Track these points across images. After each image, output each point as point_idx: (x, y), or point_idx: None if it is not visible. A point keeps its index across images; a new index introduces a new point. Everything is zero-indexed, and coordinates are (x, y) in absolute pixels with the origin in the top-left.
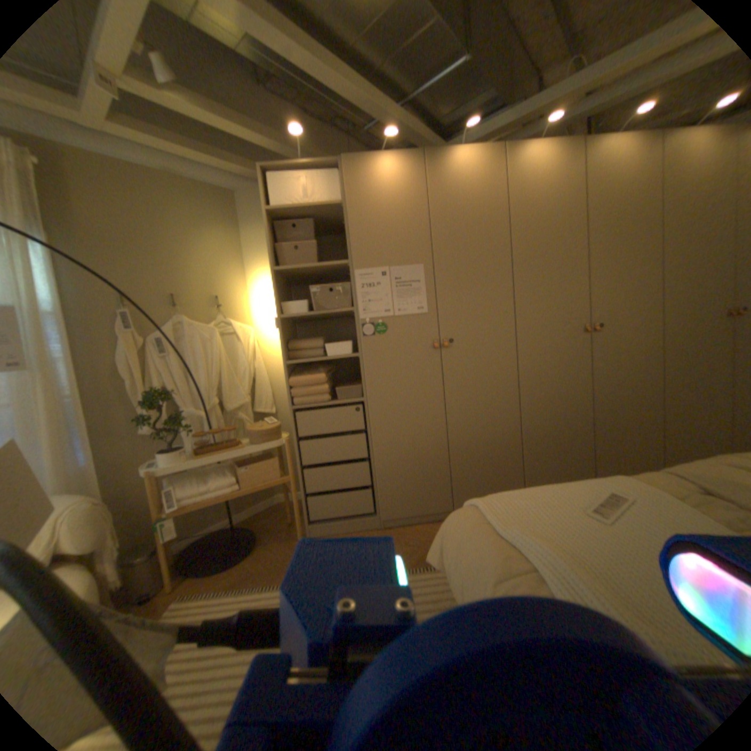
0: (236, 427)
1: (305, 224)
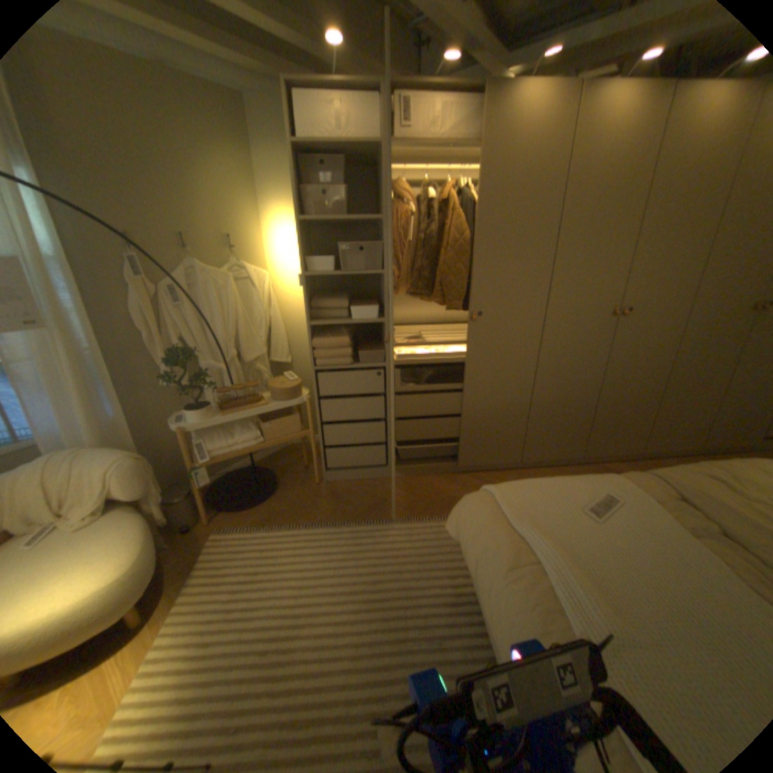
0: (255, 379)
1: (333, 159)
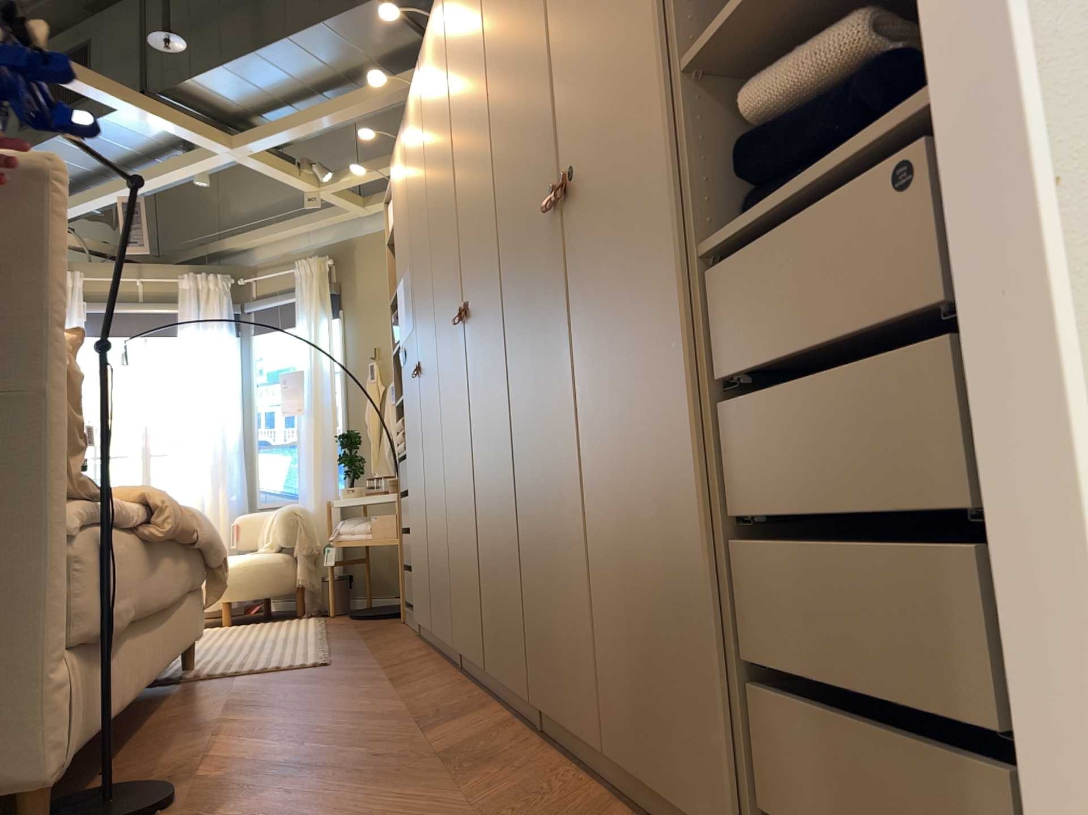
0: None
1: None
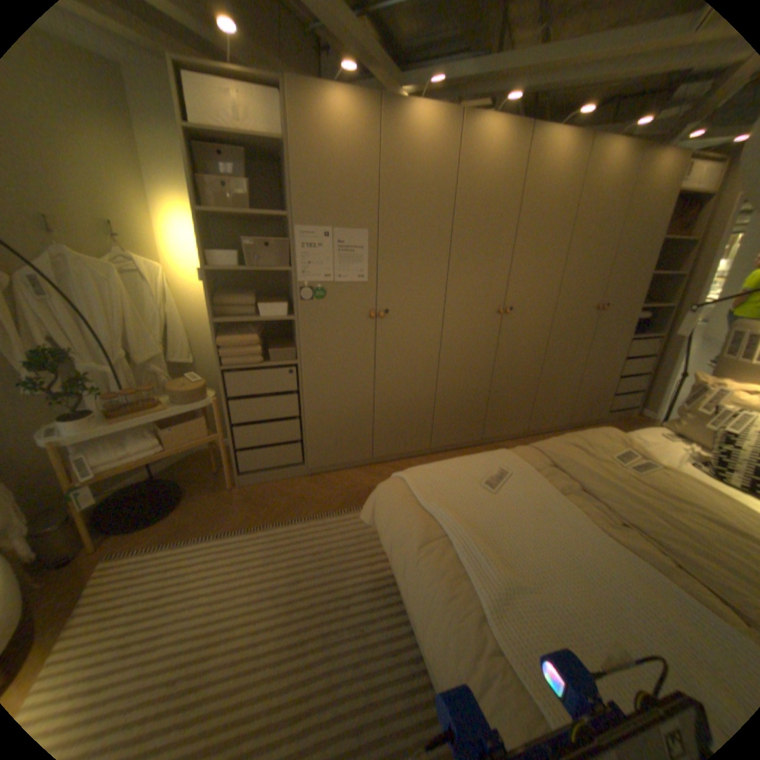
0: (150, 382)
1: (232, 150)
